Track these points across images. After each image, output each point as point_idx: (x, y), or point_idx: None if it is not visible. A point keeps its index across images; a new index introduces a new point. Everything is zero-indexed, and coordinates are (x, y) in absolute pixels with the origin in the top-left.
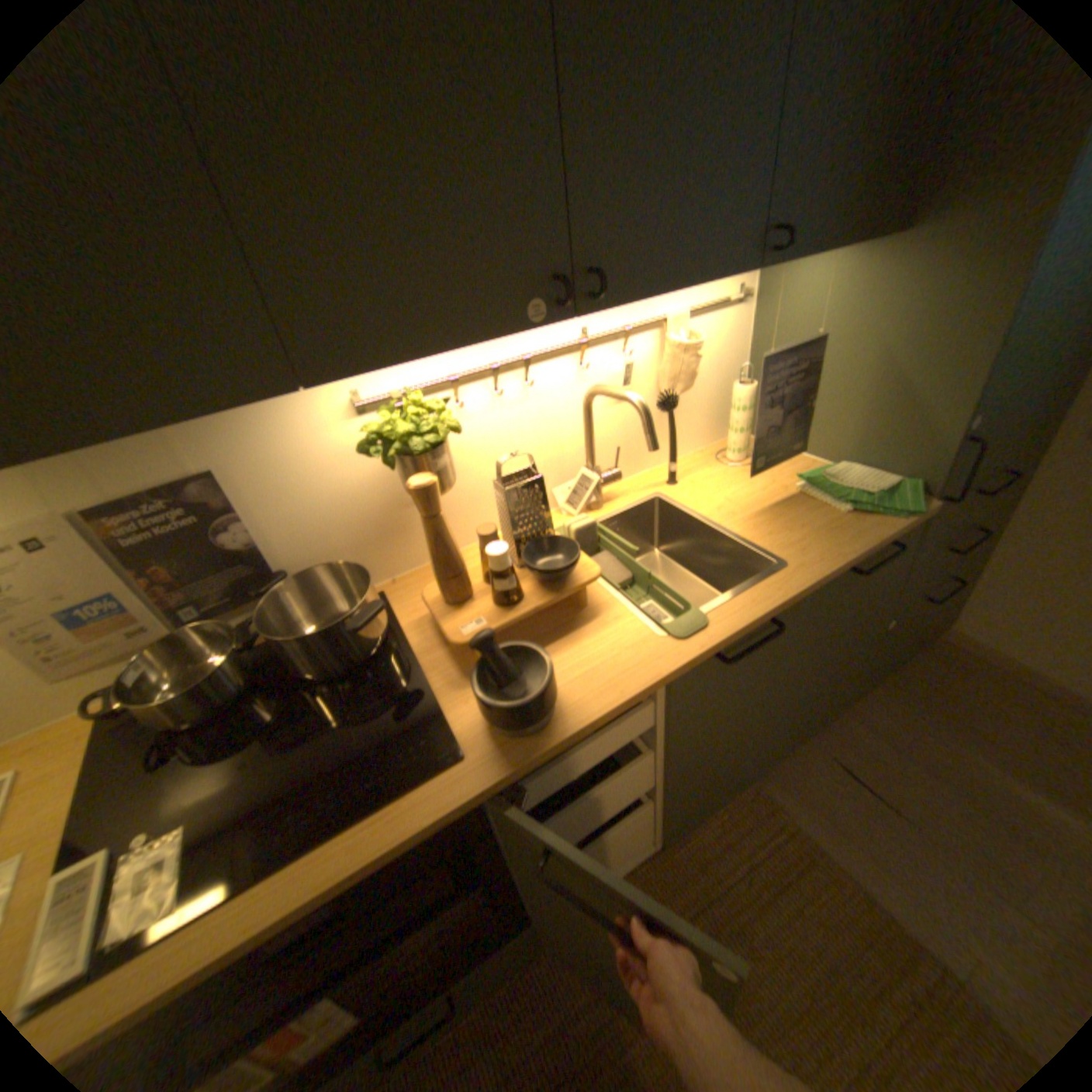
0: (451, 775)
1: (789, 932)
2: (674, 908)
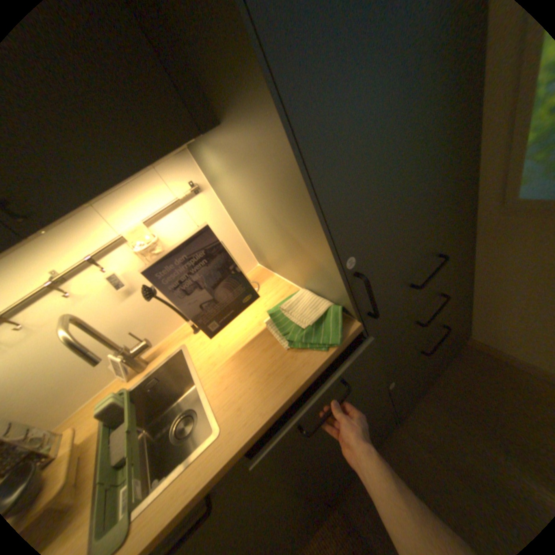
0: None
1: None
2: None
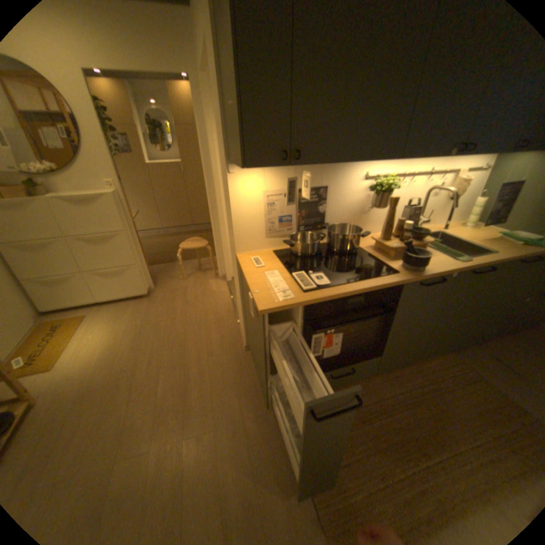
0: (397, 274)
1: (470, 396)
2: (422, 380)
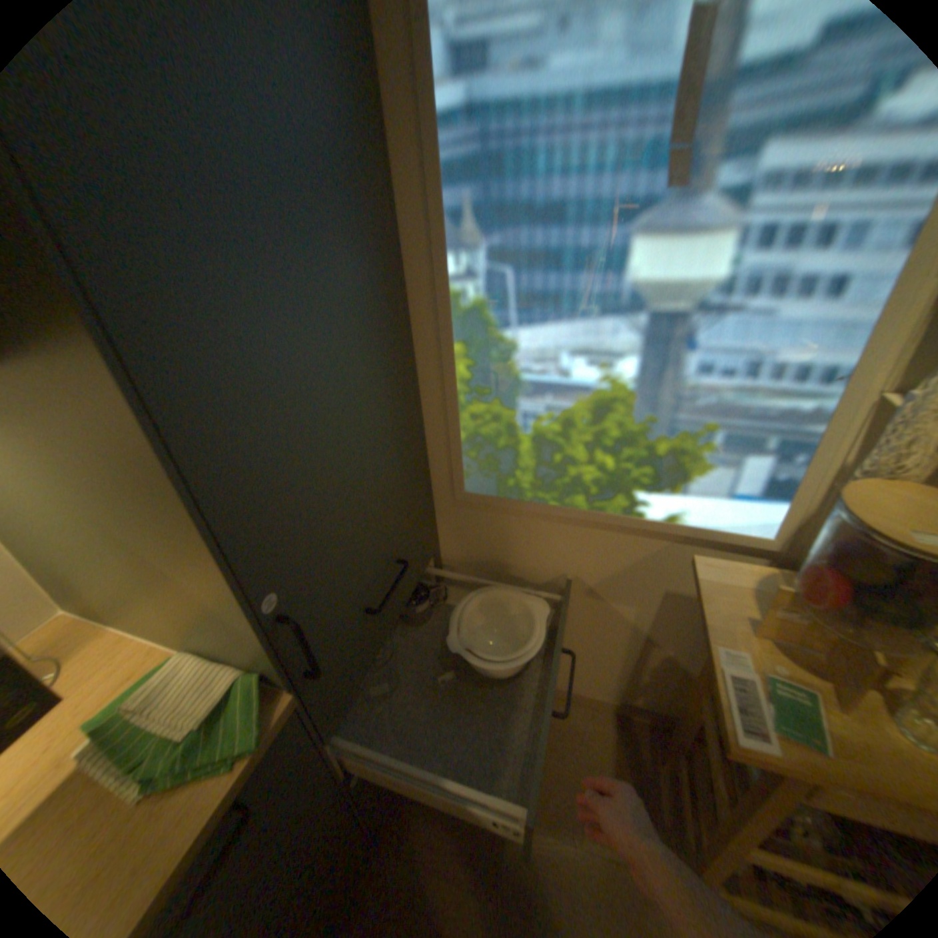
0: None
1: None
2: None
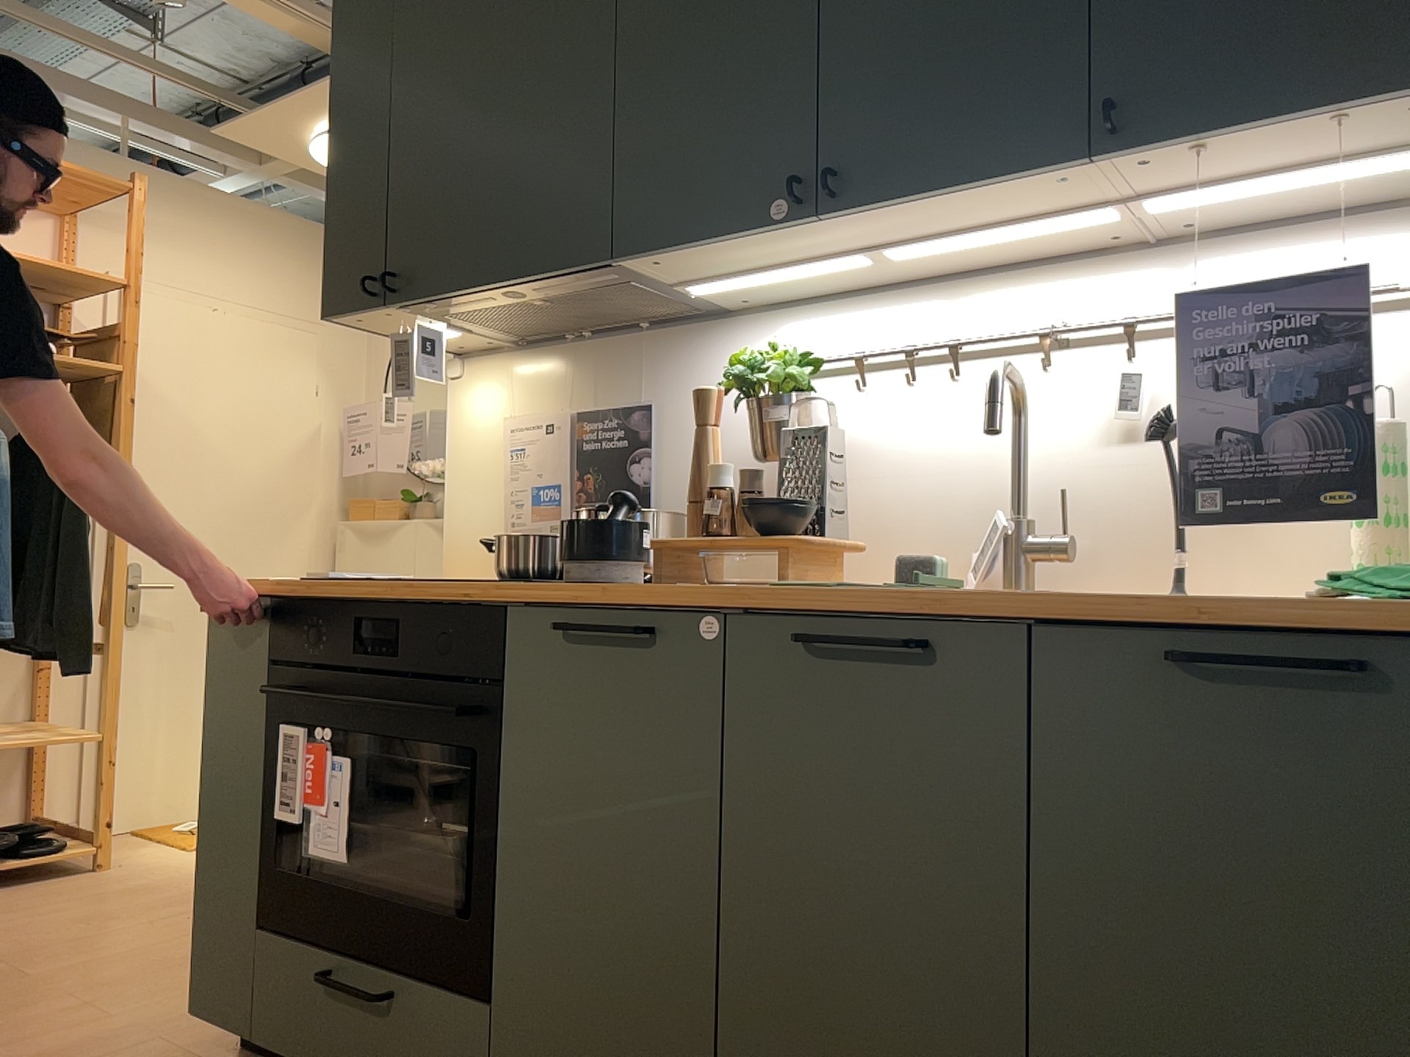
0: (512, 584)
1: None
2: None
